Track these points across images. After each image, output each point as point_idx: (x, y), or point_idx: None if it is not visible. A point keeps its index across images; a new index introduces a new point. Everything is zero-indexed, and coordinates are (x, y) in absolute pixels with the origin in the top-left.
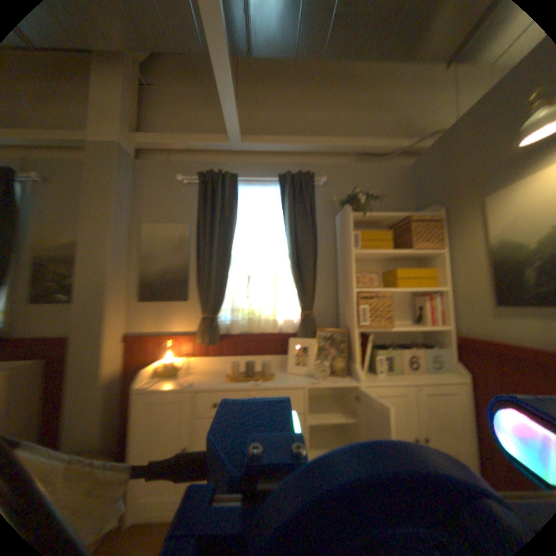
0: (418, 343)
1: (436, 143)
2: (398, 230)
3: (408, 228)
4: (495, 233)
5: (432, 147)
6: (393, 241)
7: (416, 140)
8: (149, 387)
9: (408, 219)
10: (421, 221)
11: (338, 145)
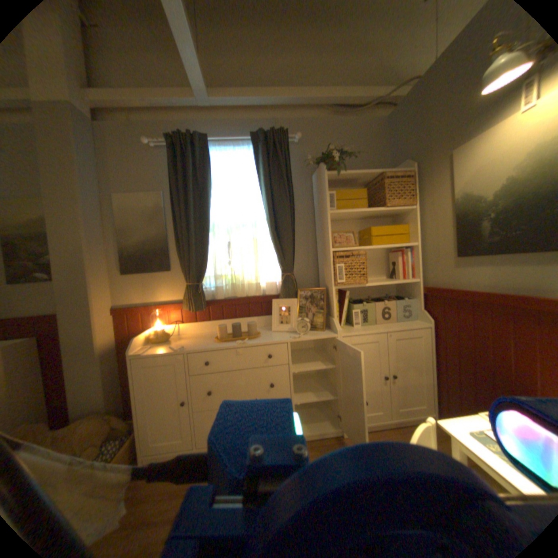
0: (391, 296)
1: (412, 92)
2: (373, 188)
3: (381, 186)
4: (459, 187)
5: (407, 96)
6: (368, 199)
7: (392, 89)
8: (141, 353)
9: (382, 176)
10: (395, 178)
11: (312, 96)
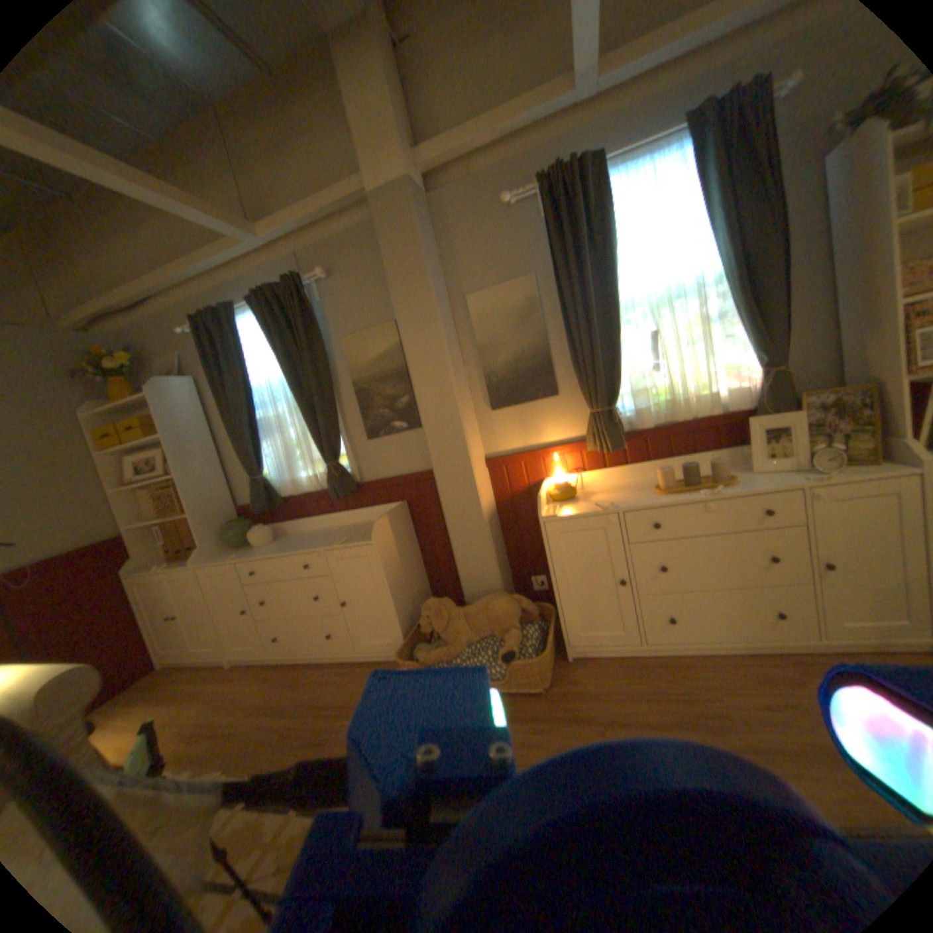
0: None
1: None
2: None
3: None
4: None
5: None
6: None
7: None
8: (556, 513)
9: None
10: None
11: None
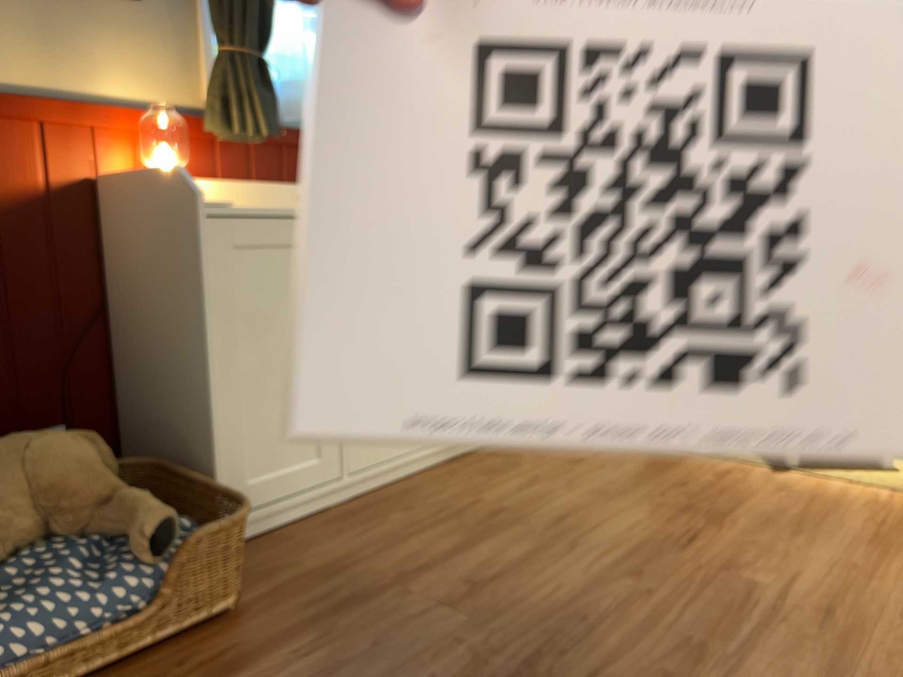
0: None
1: None
2: None
3: None
4: None
5: None
6: None
7: None
8: (230, 203)
9: None
10: None
11: None
